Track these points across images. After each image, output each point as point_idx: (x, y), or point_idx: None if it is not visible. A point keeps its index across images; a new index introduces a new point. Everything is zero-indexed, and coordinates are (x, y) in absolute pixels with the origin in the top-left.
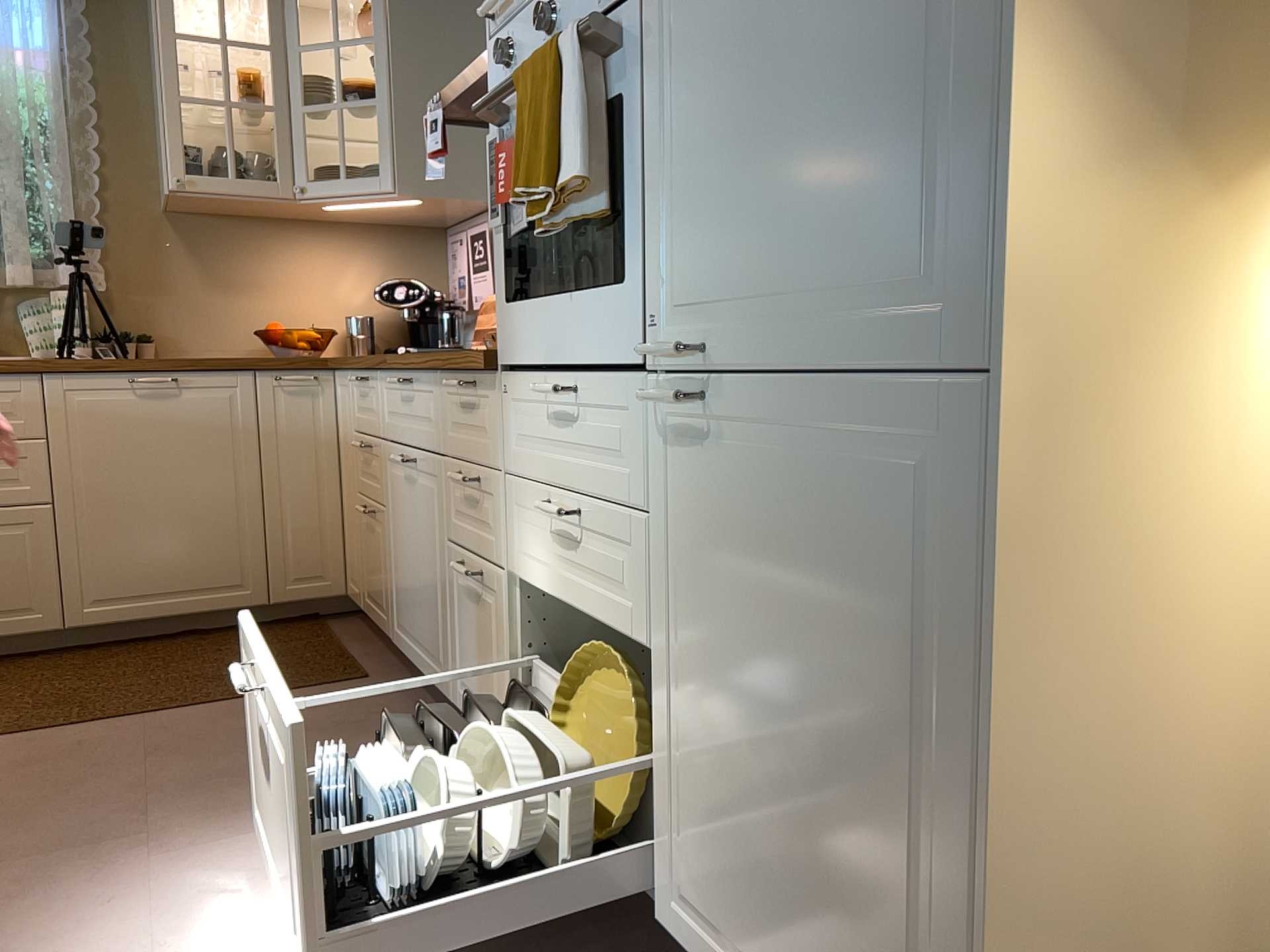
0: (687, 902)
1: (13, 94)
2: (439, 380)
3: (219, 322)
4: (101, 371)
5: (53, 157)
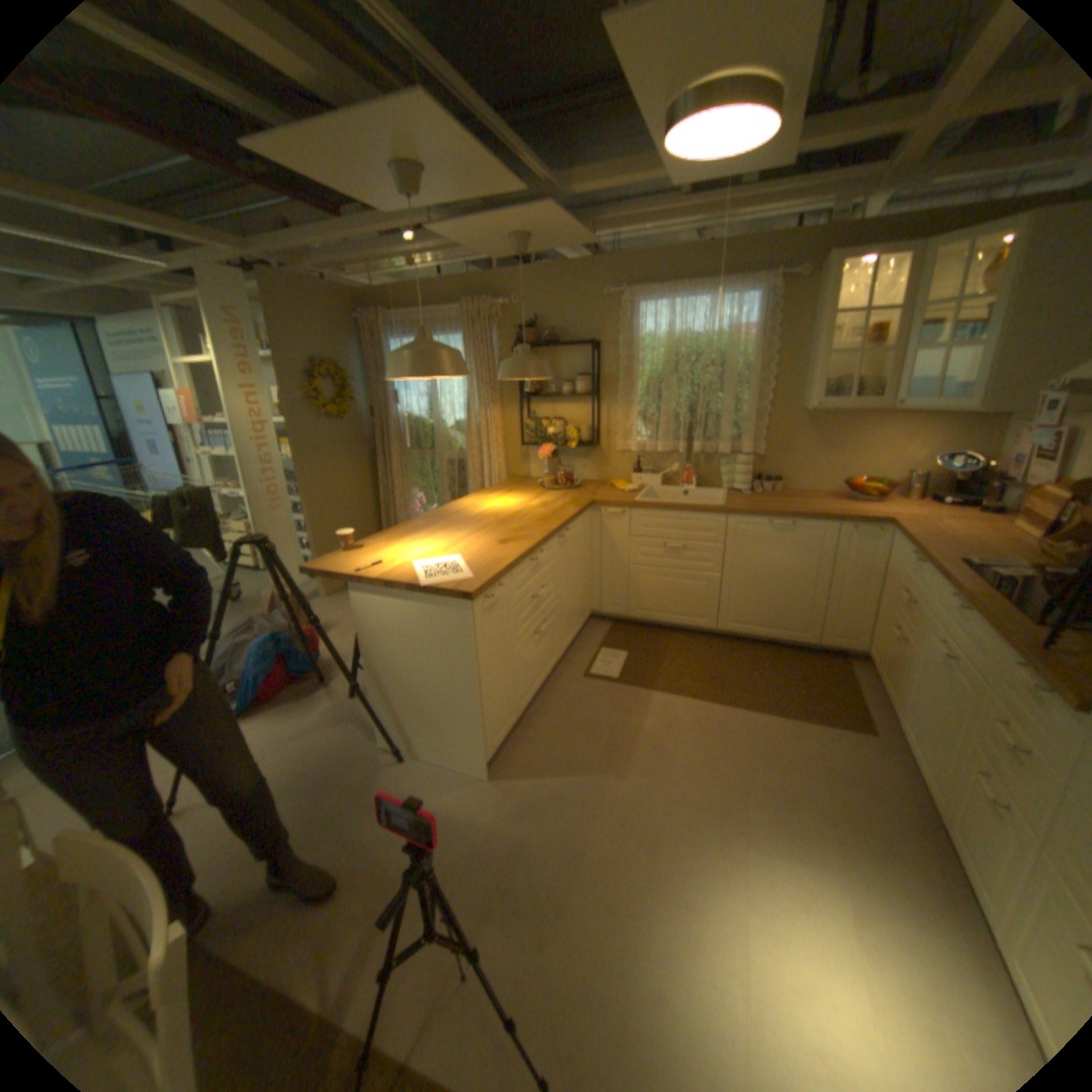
0: None
1: (735, 353)
2: (1004, 643)
3: (821, 470)
4: (755, 515)
5: (749, 384)
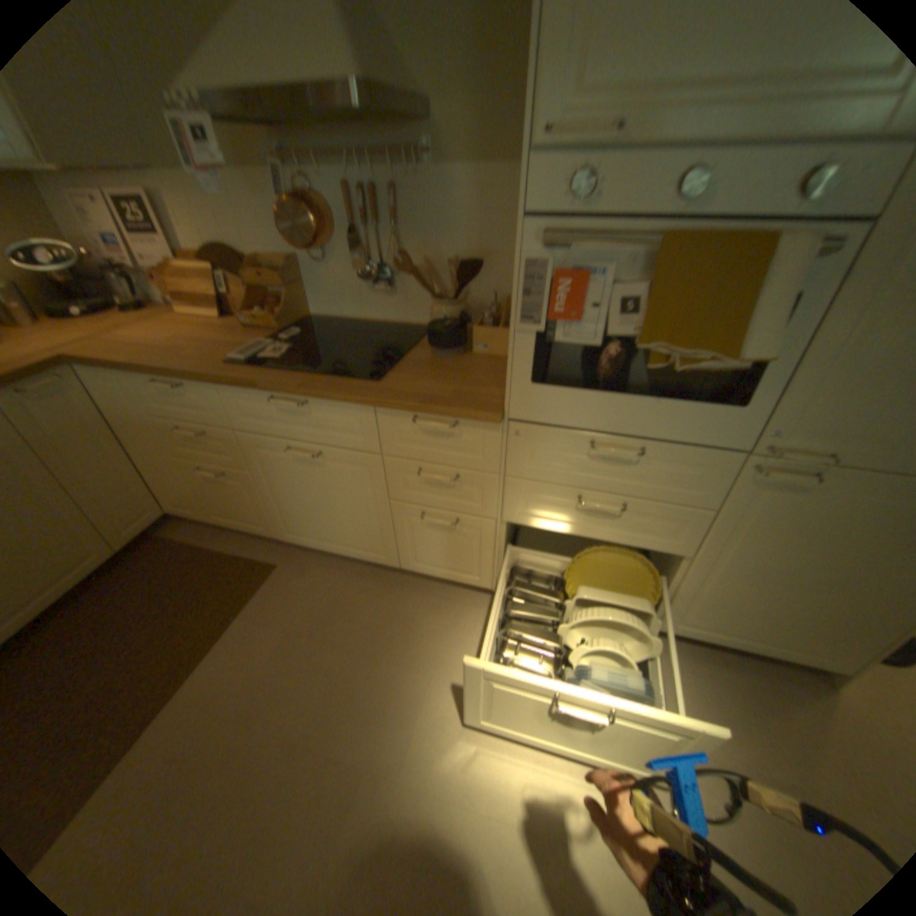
0: (685, 622)
1: None
2: (374, 408)
3: None
4: None
5: None
